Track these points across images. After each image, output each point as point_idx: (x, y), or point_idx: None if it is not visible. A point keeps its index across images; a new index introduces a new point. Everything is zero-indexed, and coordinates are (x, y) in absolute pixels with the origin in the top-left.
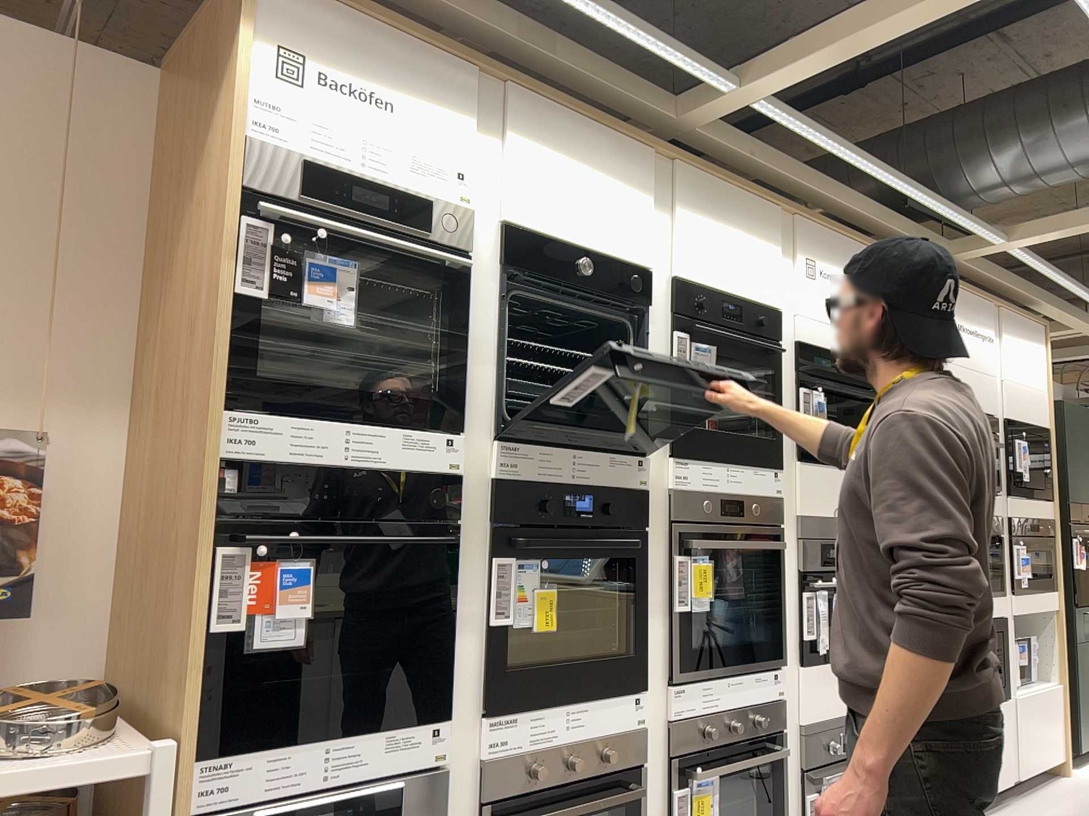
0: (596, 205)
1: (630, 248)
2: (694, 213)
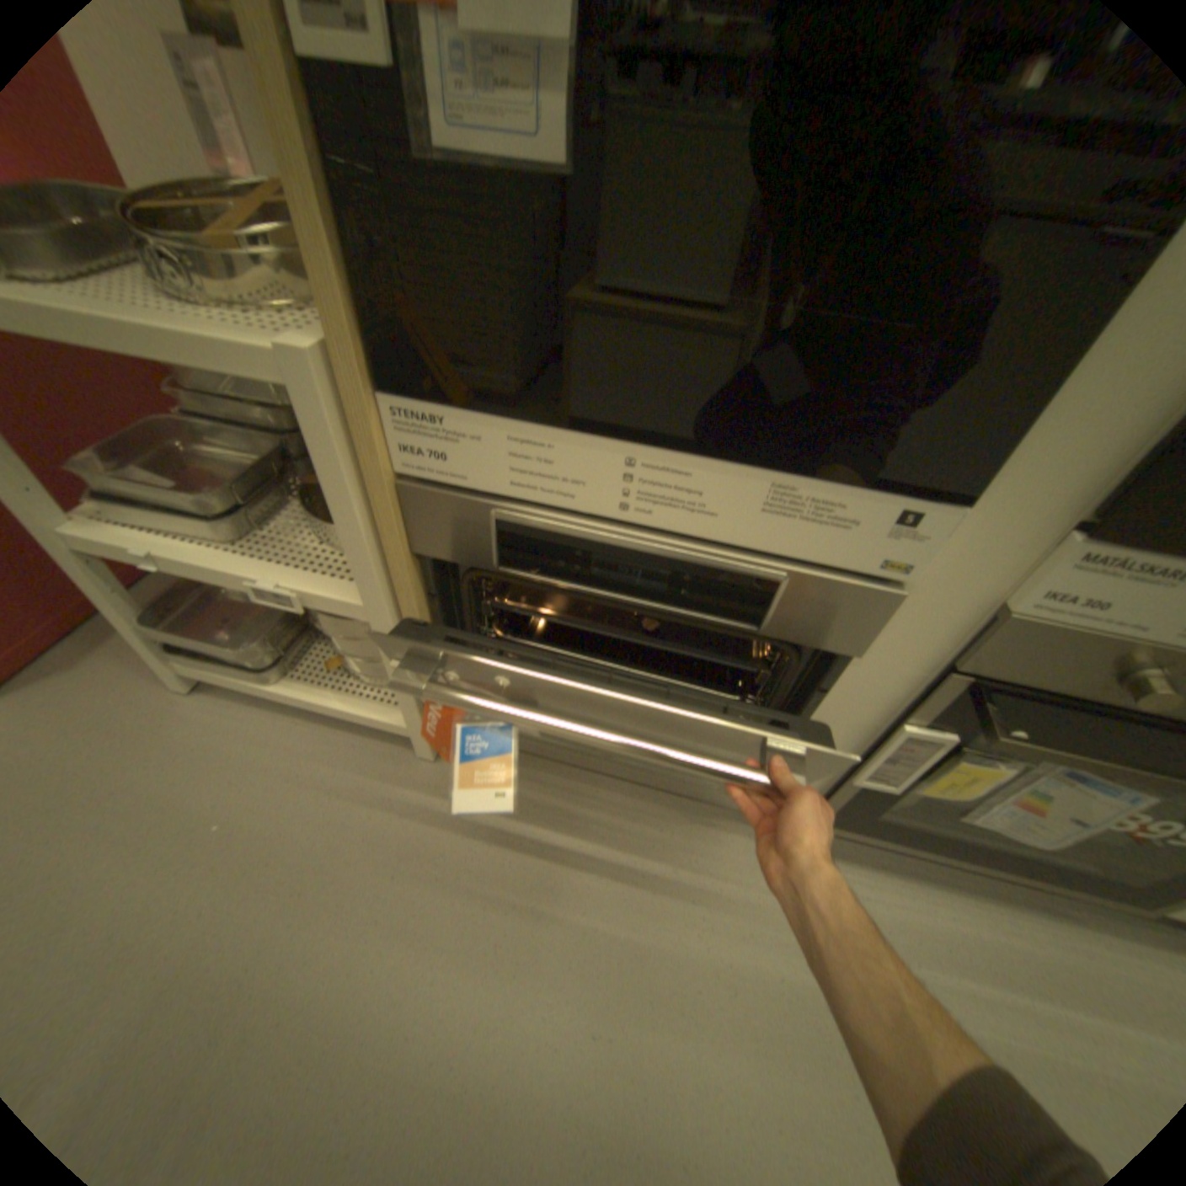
0: None
1: None
2: None
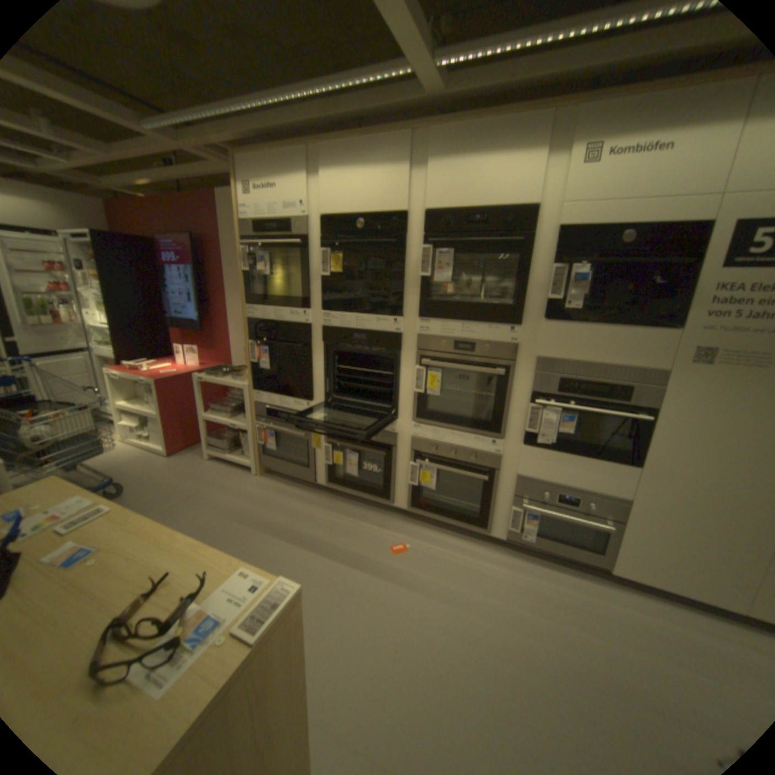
0: (368, 184)
1: (392, 201)
2: (449, 155)
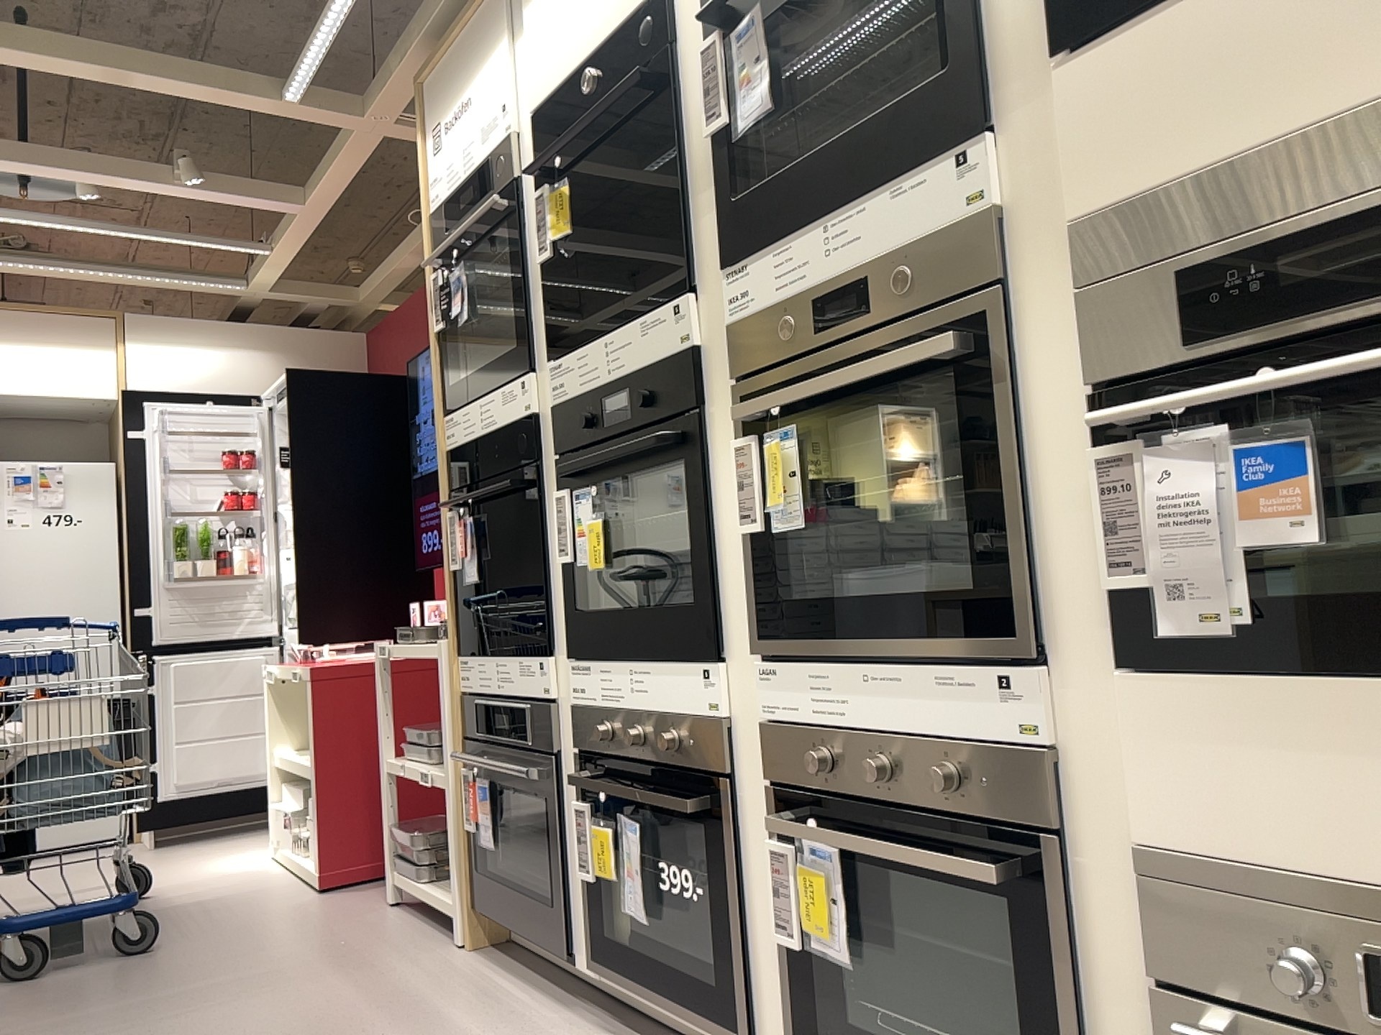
0: None
1: None
2: None
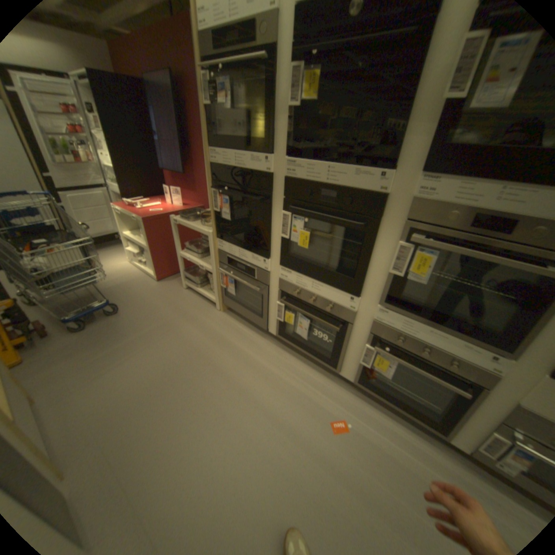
0: None
1: None
2: None
